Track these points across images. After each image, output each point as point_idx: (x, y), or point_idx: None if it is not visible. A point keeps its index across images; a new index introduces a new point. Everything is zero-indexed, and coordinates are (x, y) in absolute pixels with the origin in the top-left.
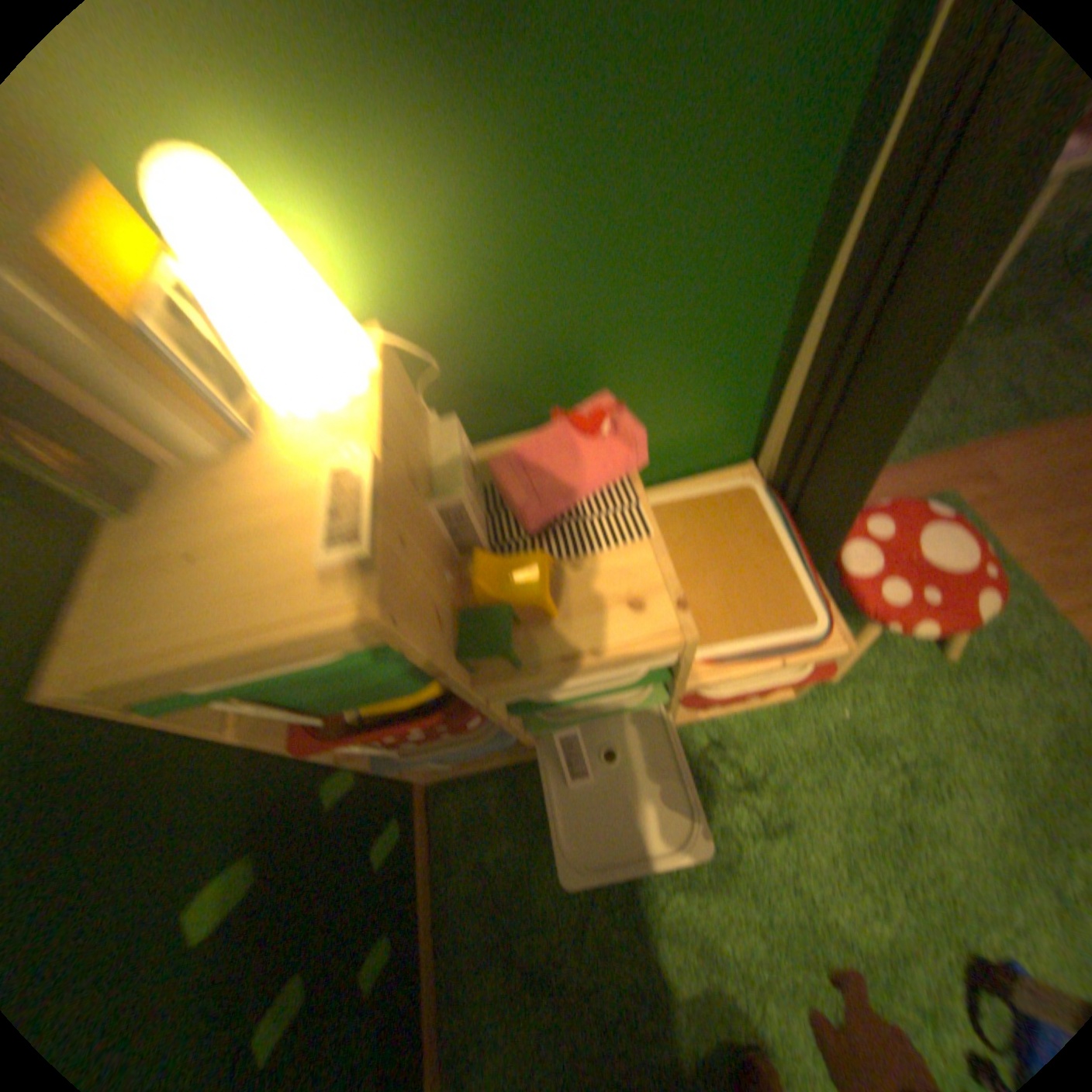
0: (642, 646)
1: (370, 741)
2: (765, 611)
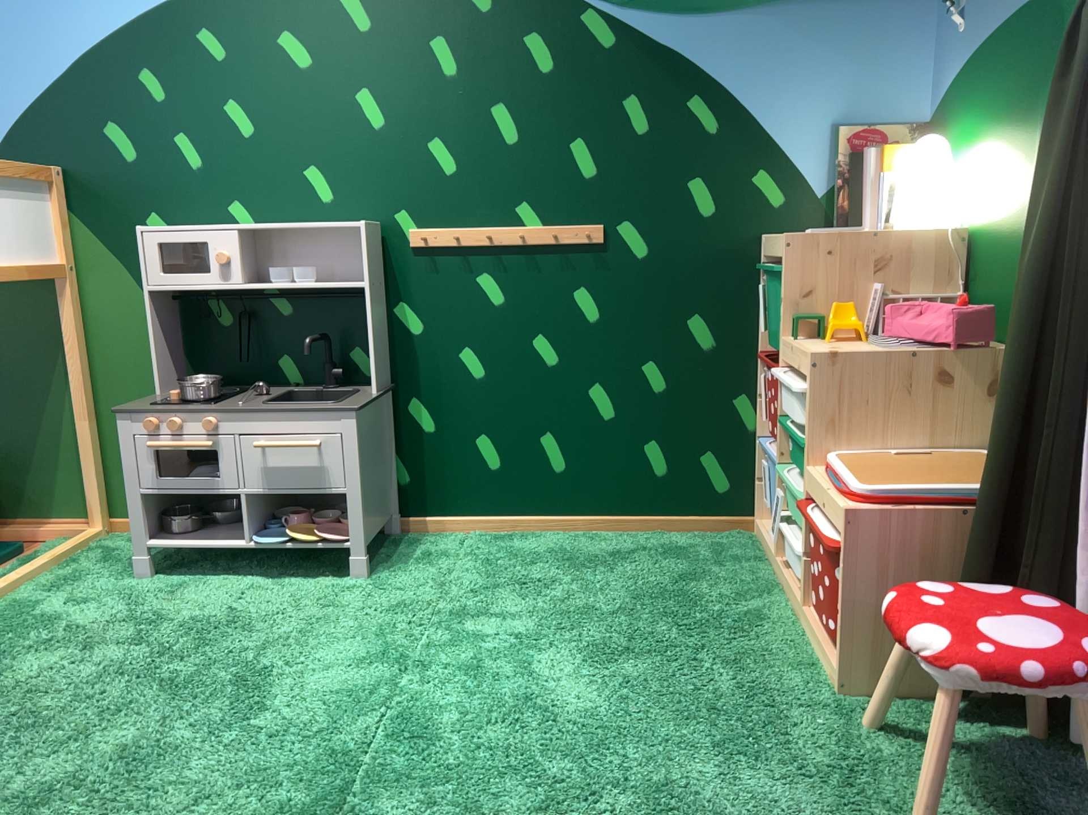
0: (806, 351)
1: (762, 365)
2: (875, 476)
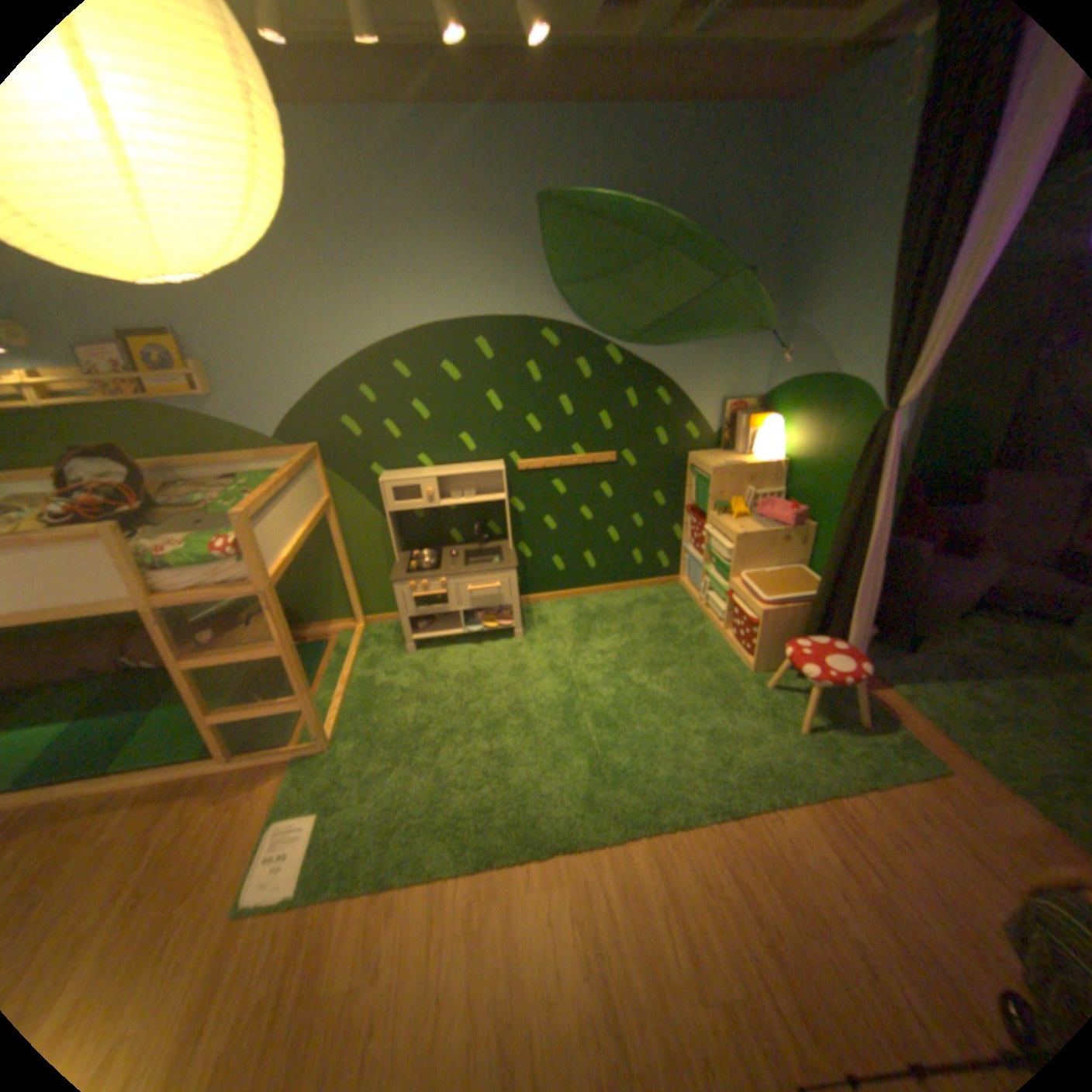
0: (729, 530)
1: (690, 517)
2: (765, 589)
